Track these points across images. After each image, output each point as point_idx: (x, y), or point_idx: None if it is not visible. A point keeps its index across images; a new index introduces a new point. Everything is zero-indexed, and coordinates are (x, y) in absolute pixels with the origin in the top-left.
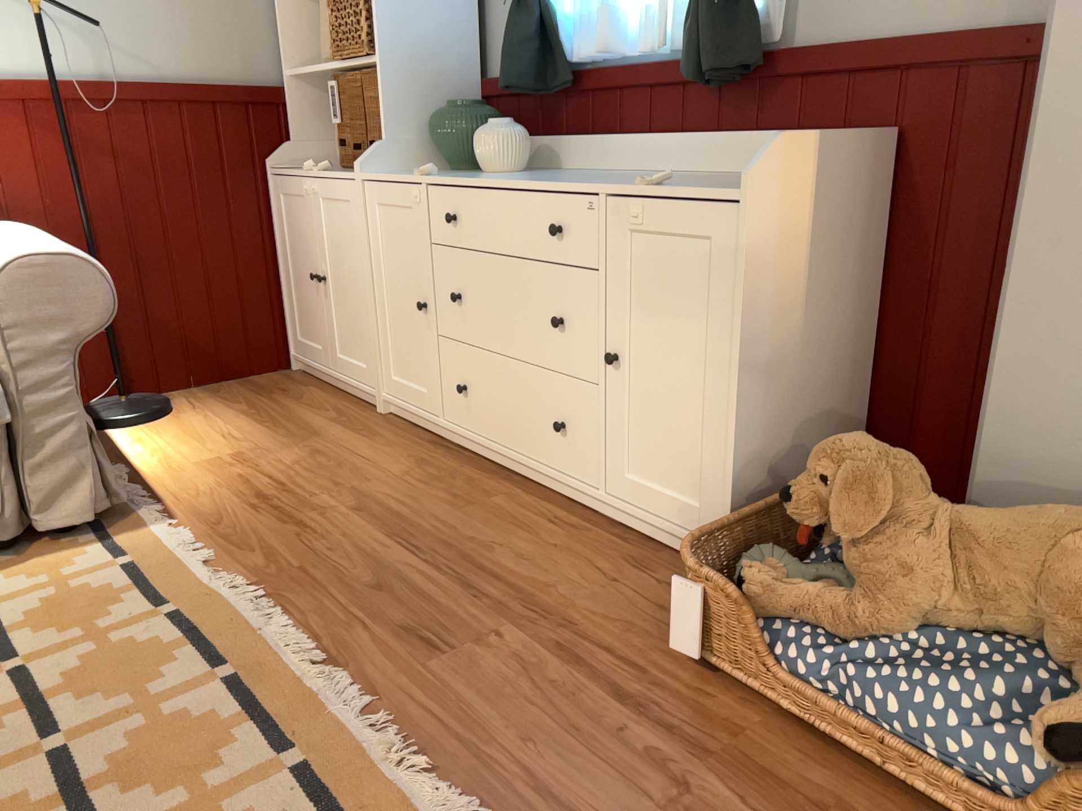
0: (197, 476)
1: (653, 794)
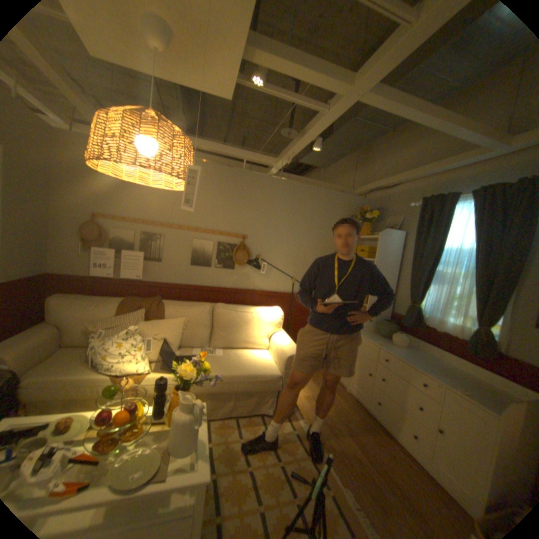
0: (305, 403)
1: None
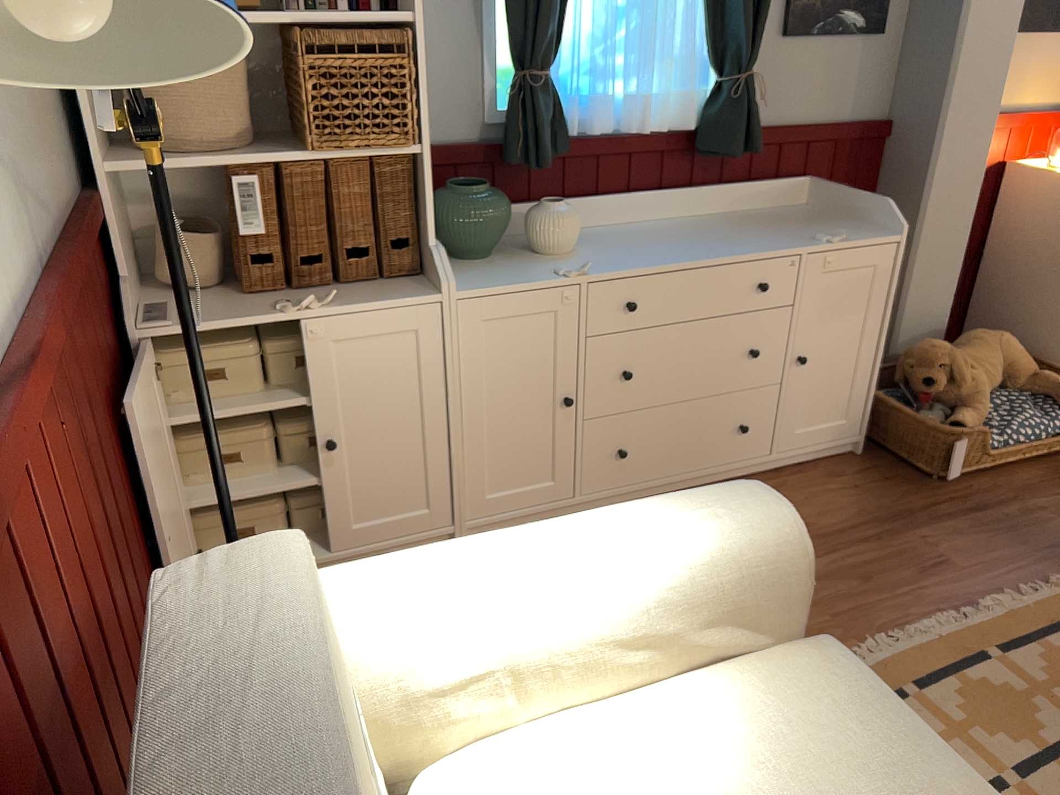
0: None
1: (1052, 518)
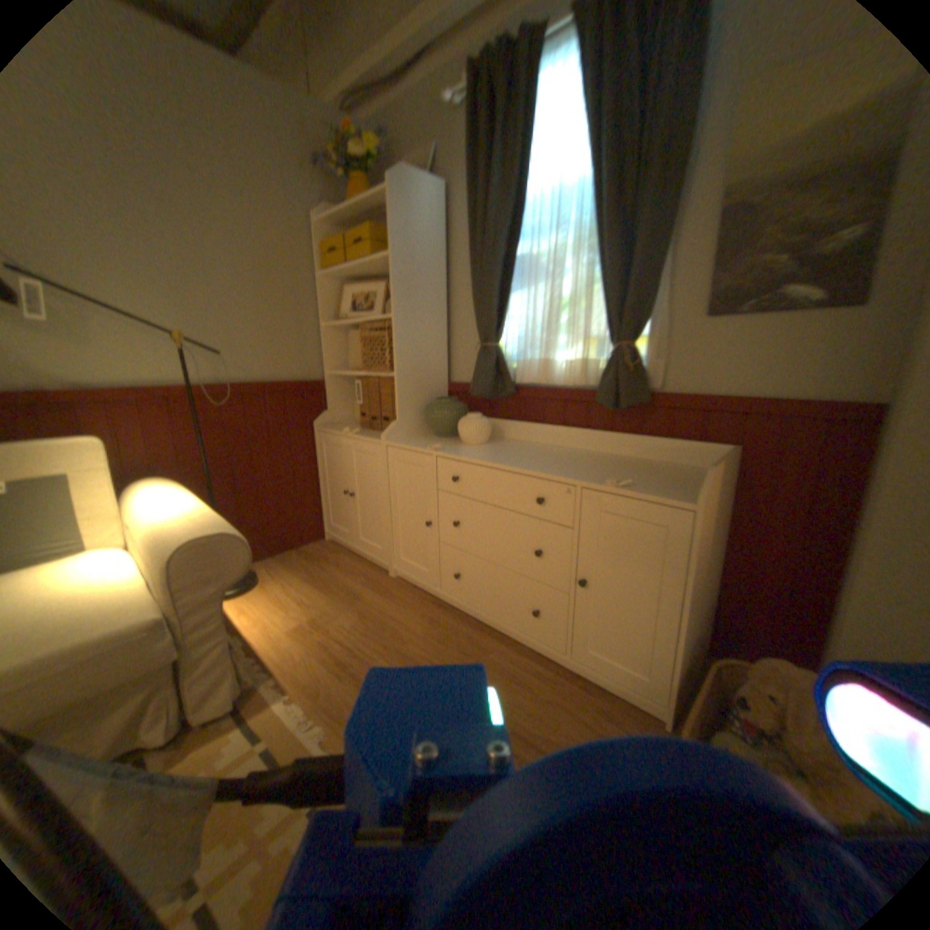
0: (290, 646)
1: None
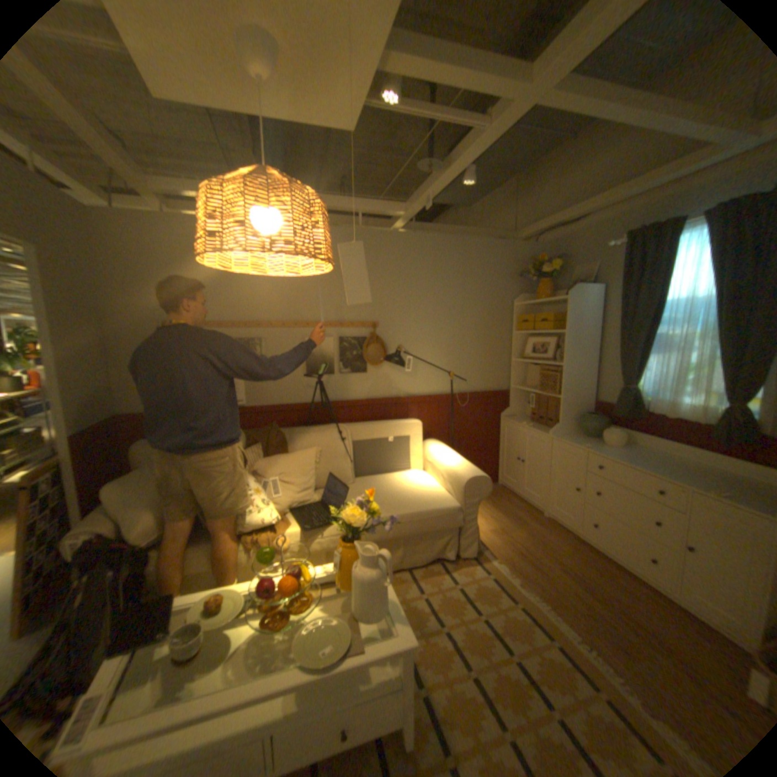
0: (493, 538)
1: None
